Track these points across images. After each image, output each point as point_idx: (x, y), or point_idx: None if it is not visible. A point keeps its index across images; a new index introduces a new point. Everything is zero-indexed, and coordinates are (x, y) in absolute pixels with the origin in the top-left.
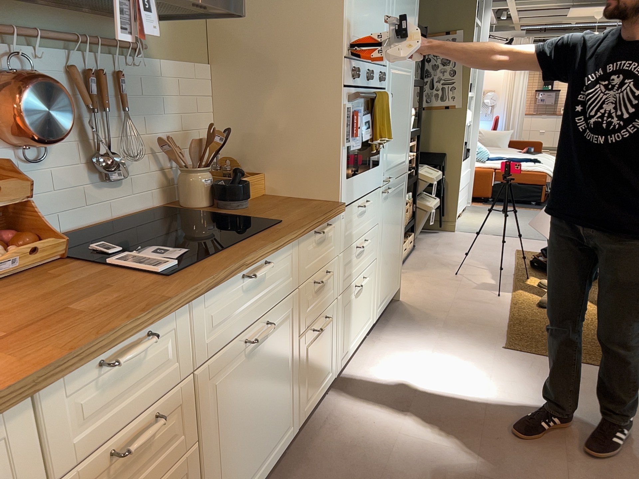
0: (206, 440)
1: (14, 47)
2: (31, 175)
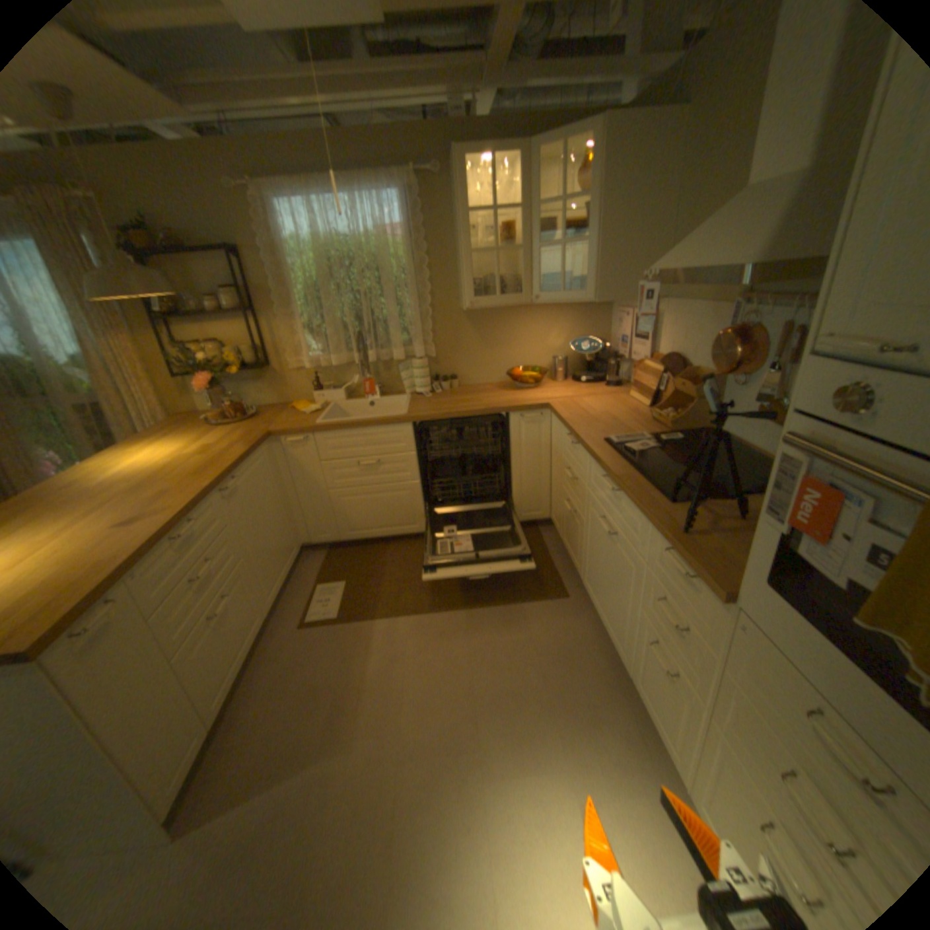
0: (587, 529)
1: (757, 308)
2: (740, 394)
